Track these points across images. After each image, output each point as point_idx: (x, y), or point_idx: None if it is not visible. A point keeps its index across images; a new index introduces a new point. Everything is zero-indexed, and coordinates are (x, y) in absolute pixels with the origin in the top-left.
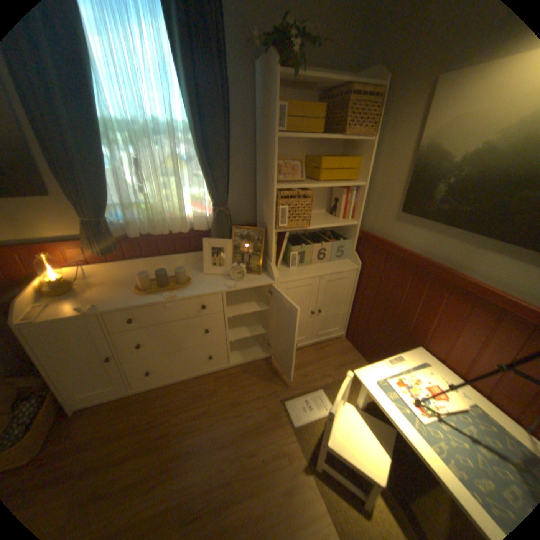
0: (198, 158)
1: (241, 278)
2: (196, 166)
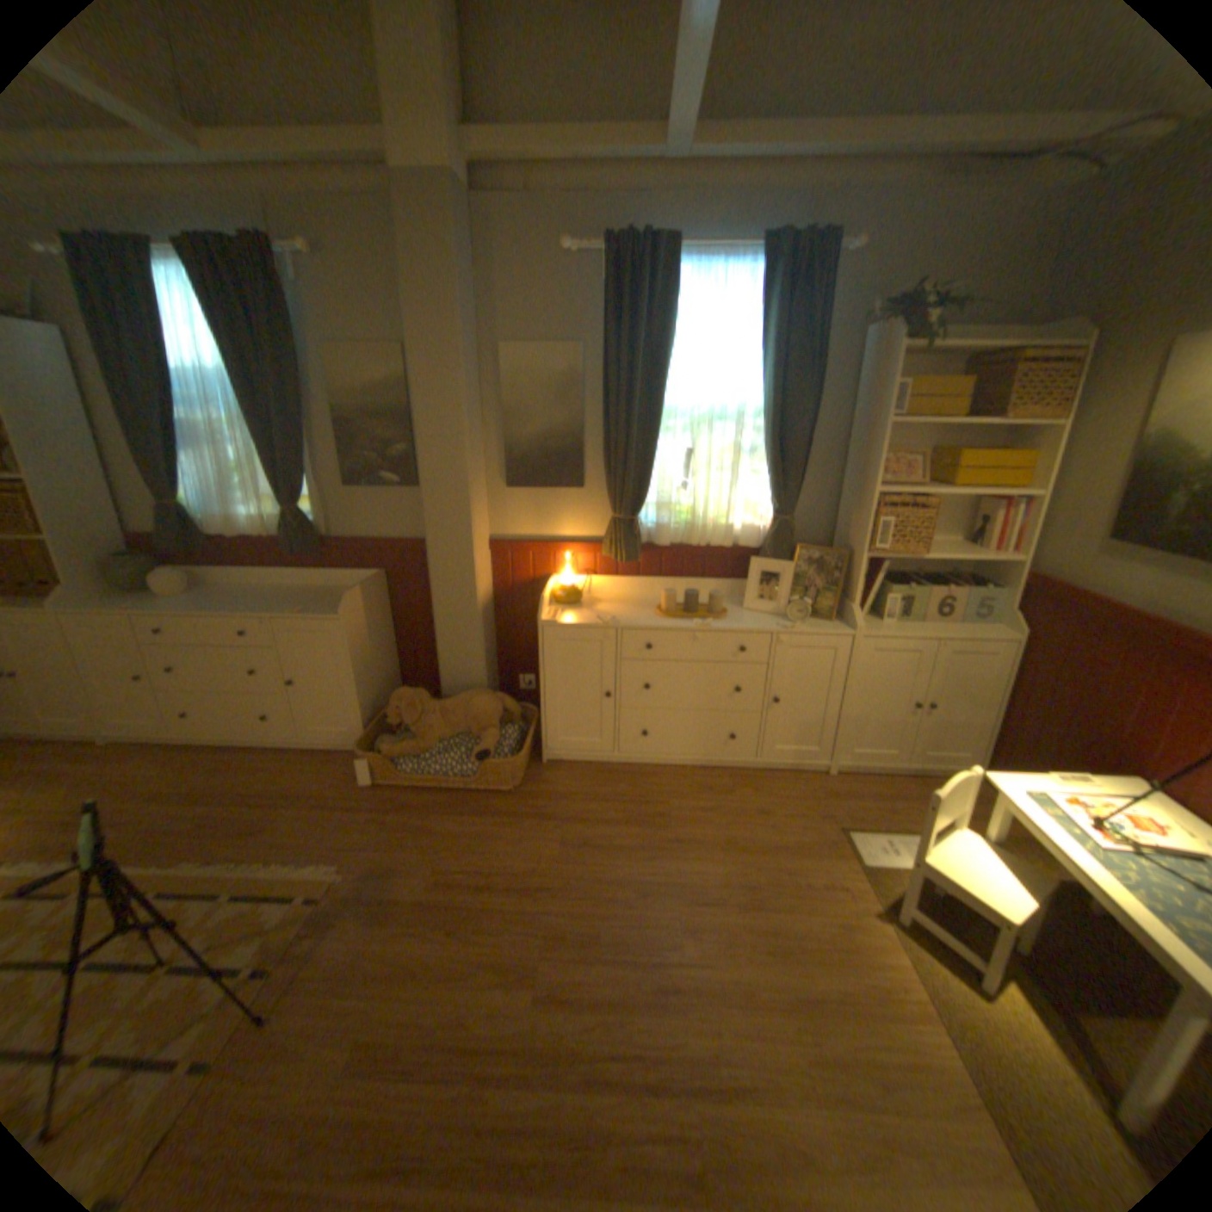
0: (766, 449)
1: (801, 620)
2: (759, 460)
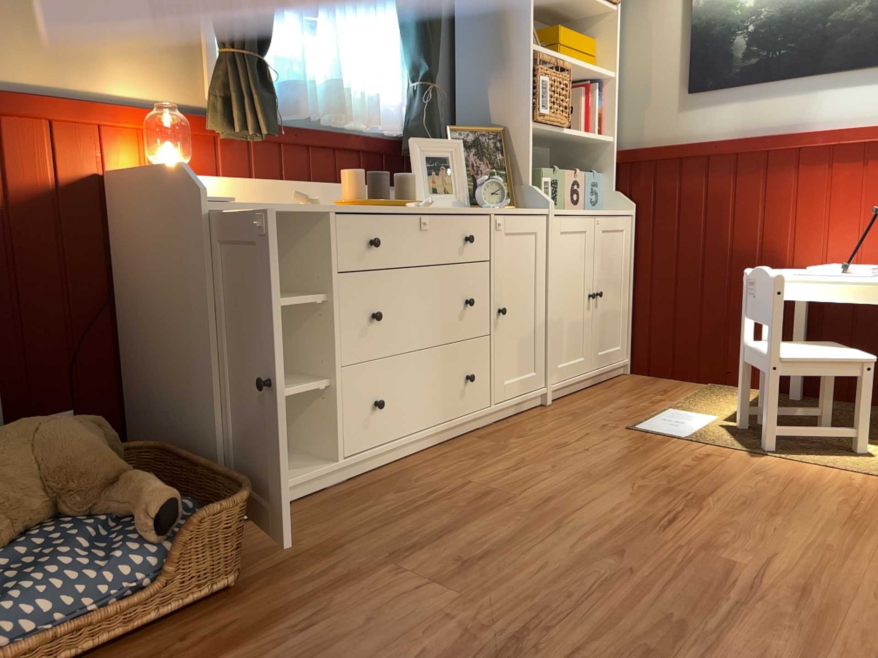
0: None
1: (500, 203)
2: (389, 11)
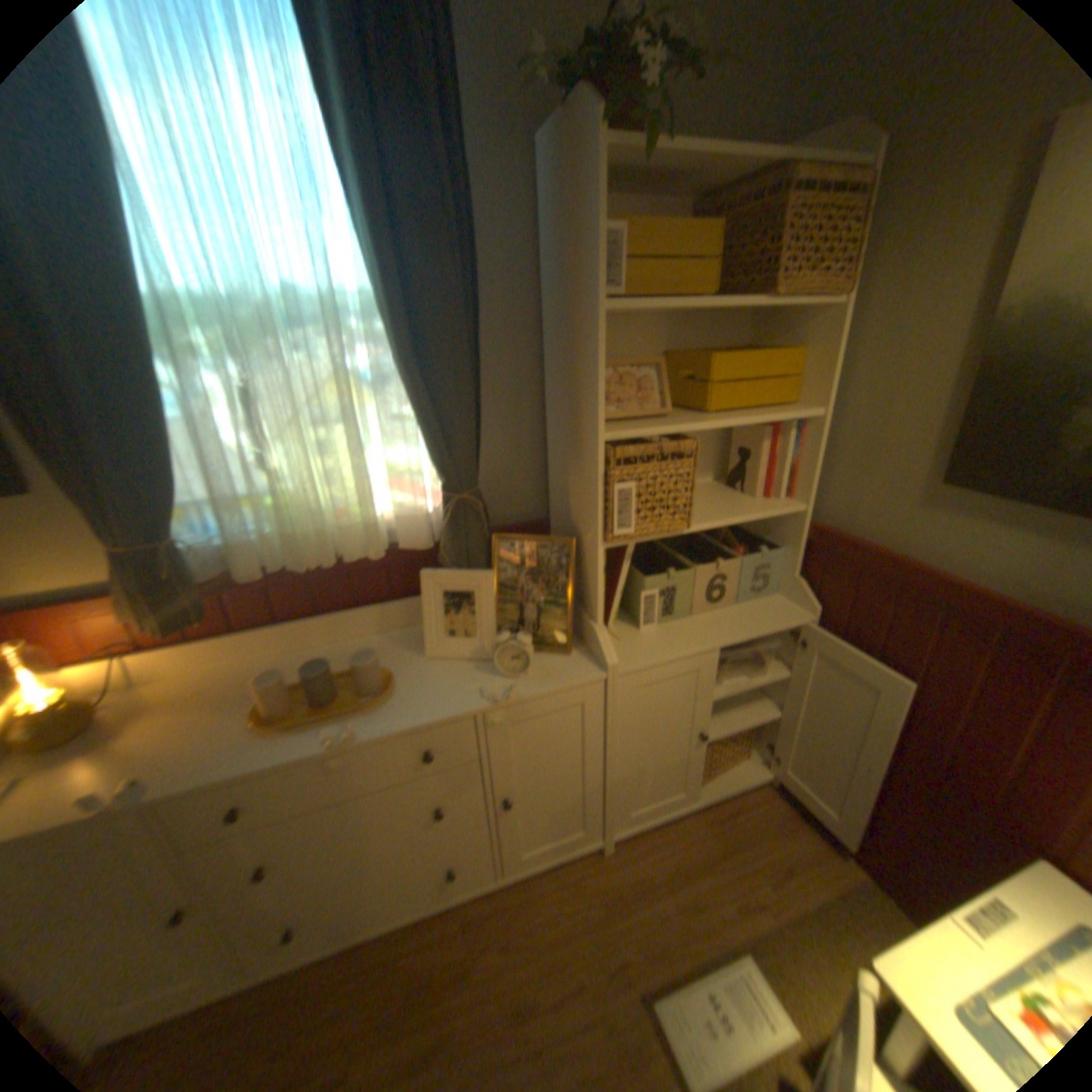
0: (401, 377)
1: (522, 673)
2: (396, 396)
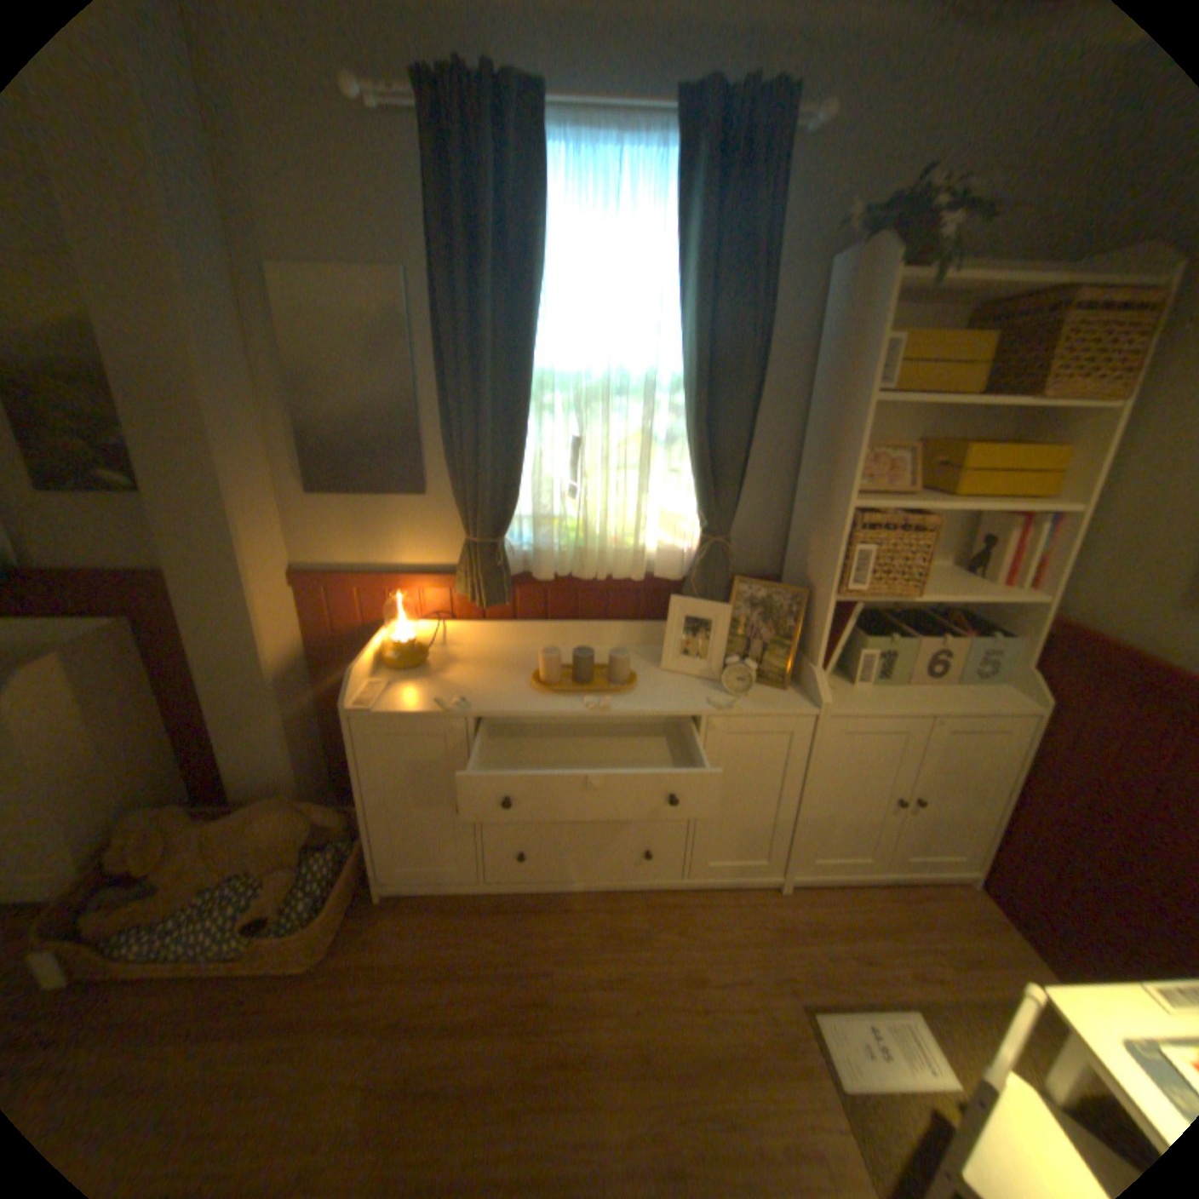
0: (691, 439)
1: (744, 693)
2: (681, 454)
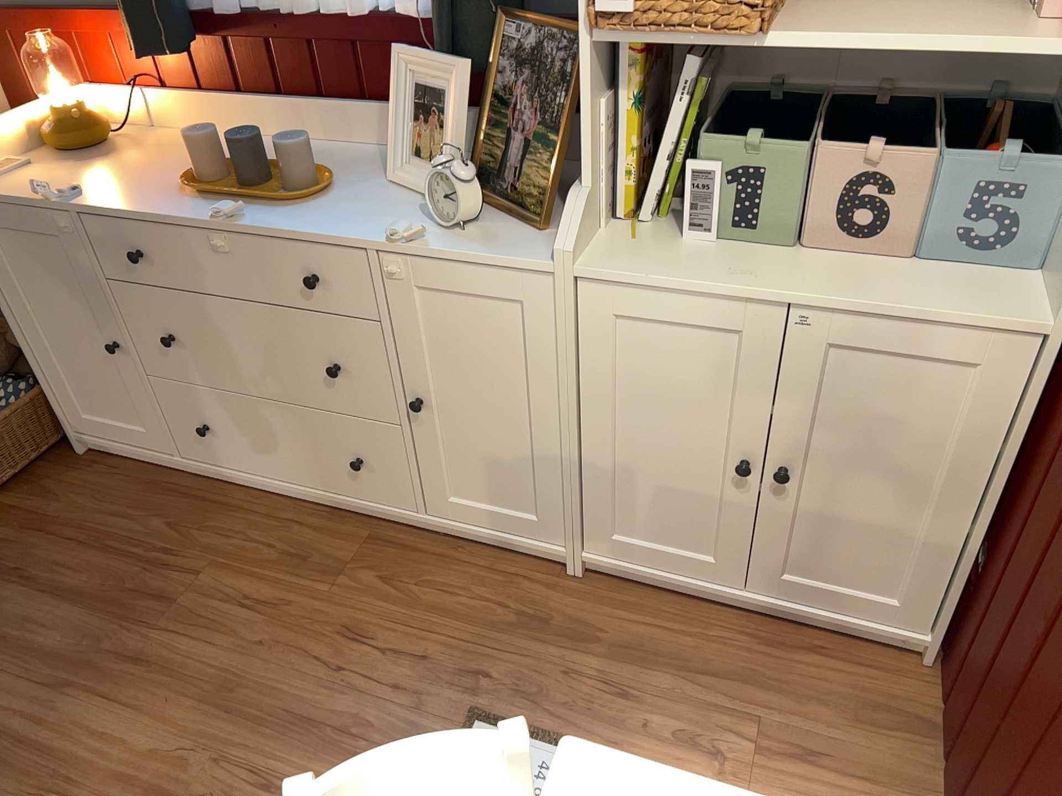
0: None
1: (455, 225)
2: None
